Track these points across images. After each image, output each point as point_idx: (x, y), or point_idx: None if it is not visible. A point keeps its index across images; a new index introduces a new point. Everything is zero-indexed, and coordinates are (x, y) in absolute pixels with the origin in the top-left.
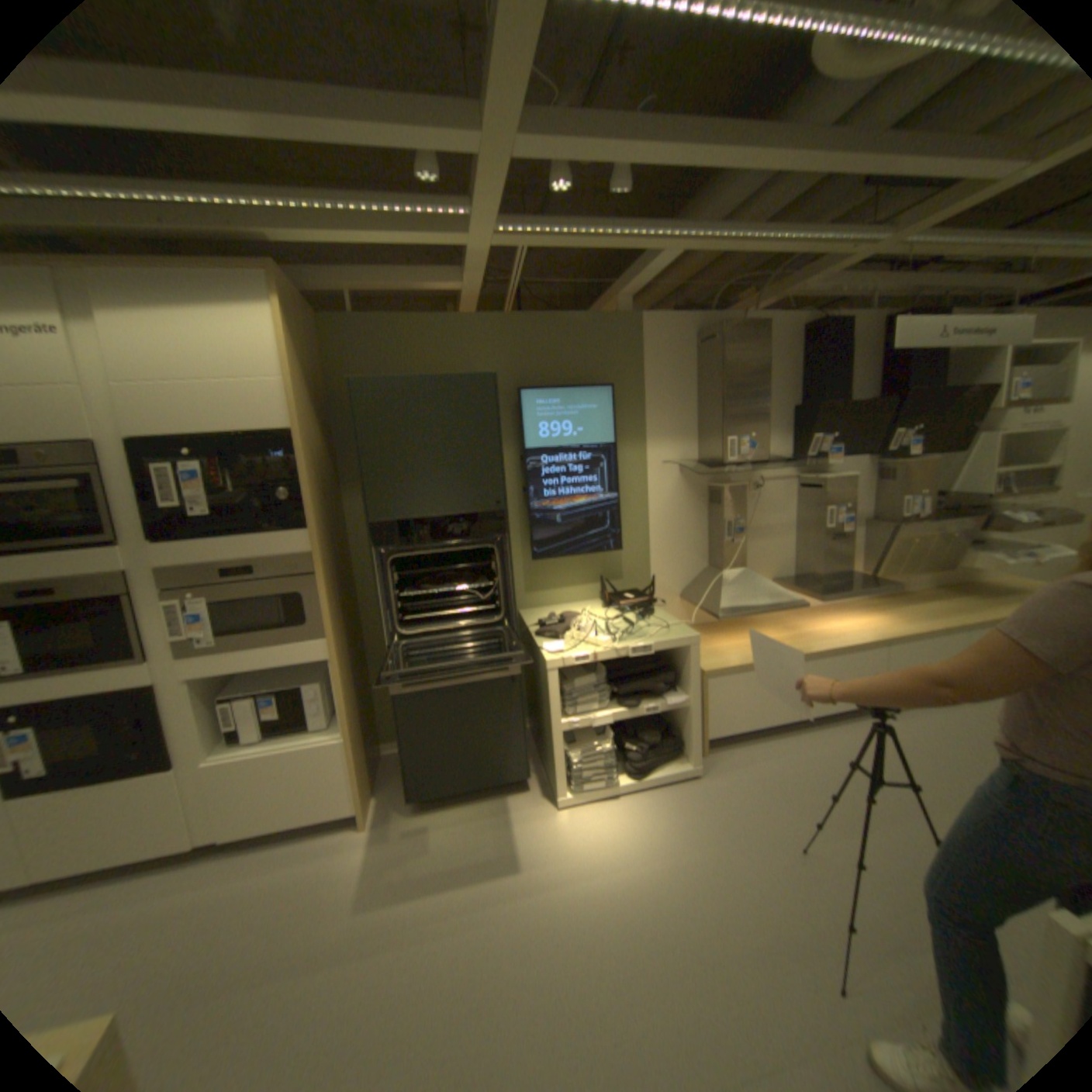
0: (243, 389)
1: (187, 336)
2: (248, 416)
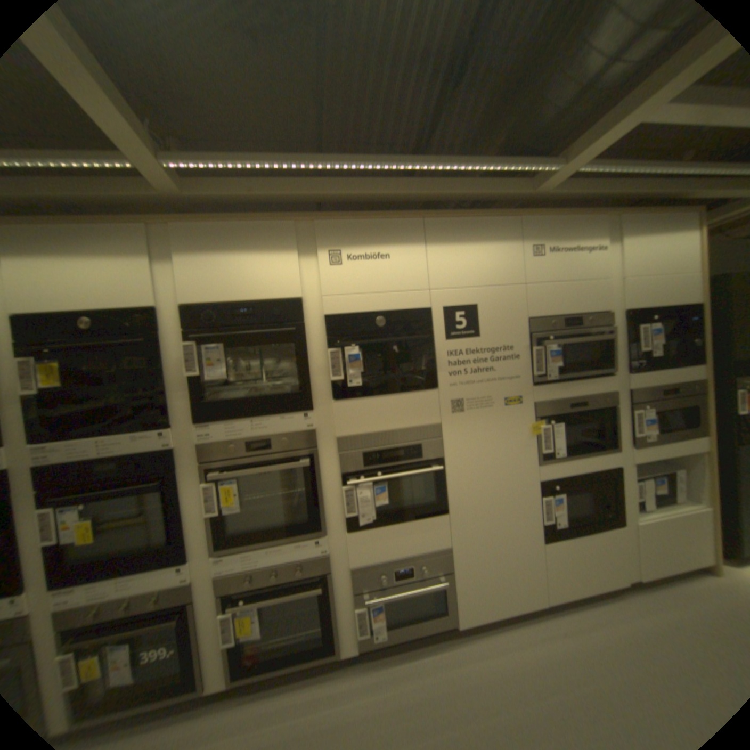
0: (685, 279)
1: (663, 249)
2: (685, 295)
